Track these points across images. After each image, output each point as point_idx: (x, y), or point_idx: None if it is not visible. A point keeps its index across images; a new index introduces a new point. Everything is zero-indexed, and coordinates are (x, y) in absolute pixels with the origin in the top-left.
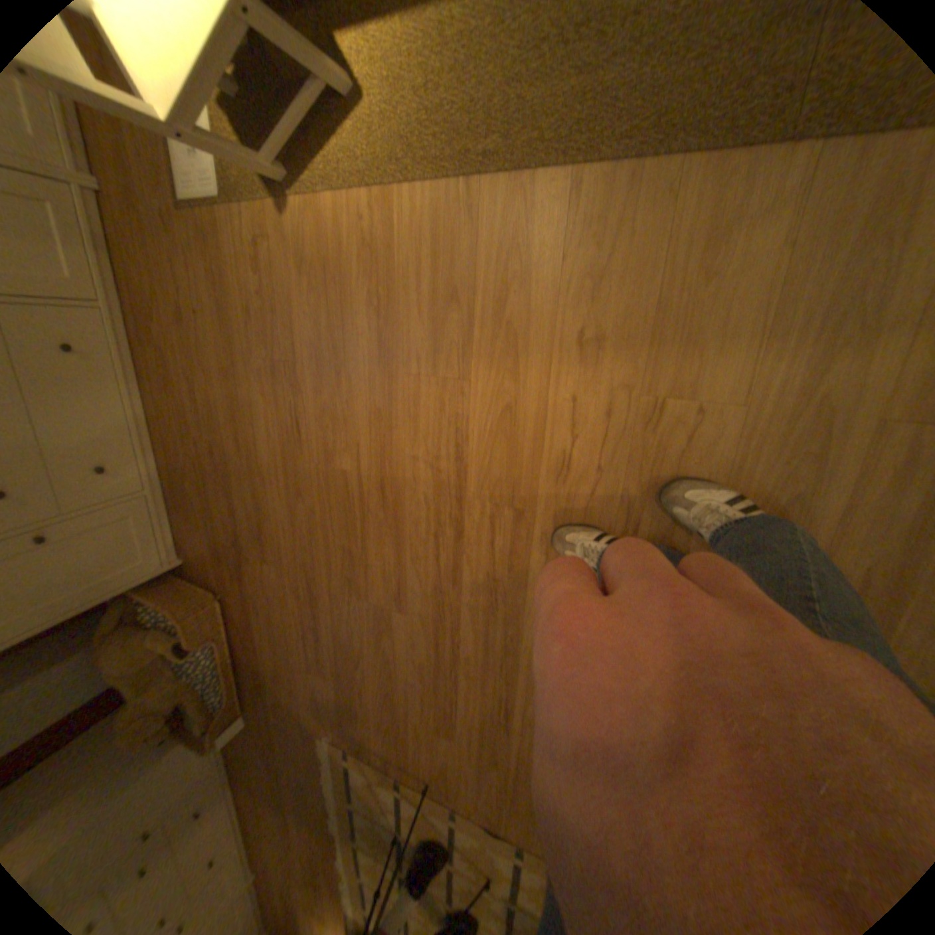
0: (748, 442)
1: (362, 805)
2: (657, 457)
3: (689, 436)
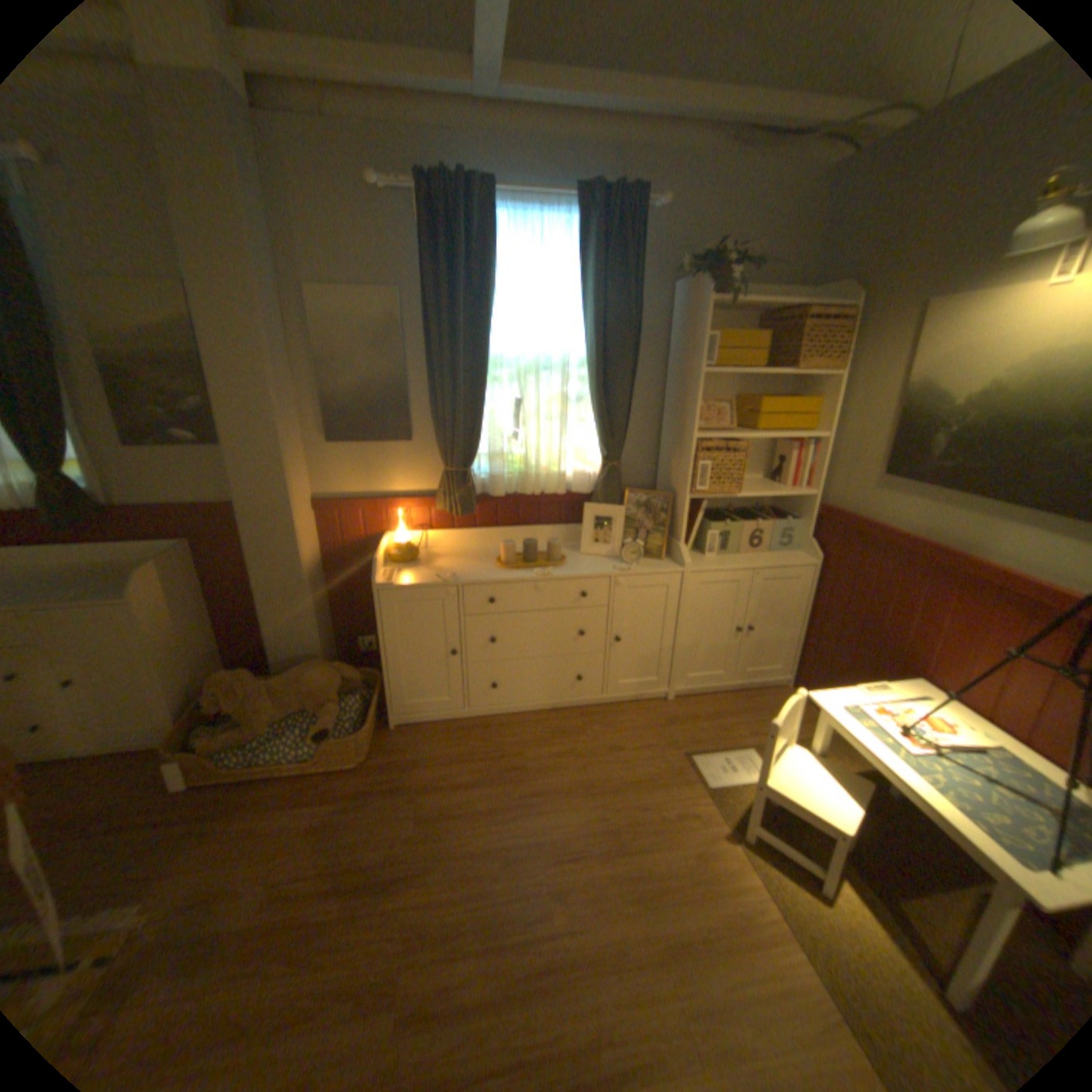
0: None
1: None
2: None
3: None
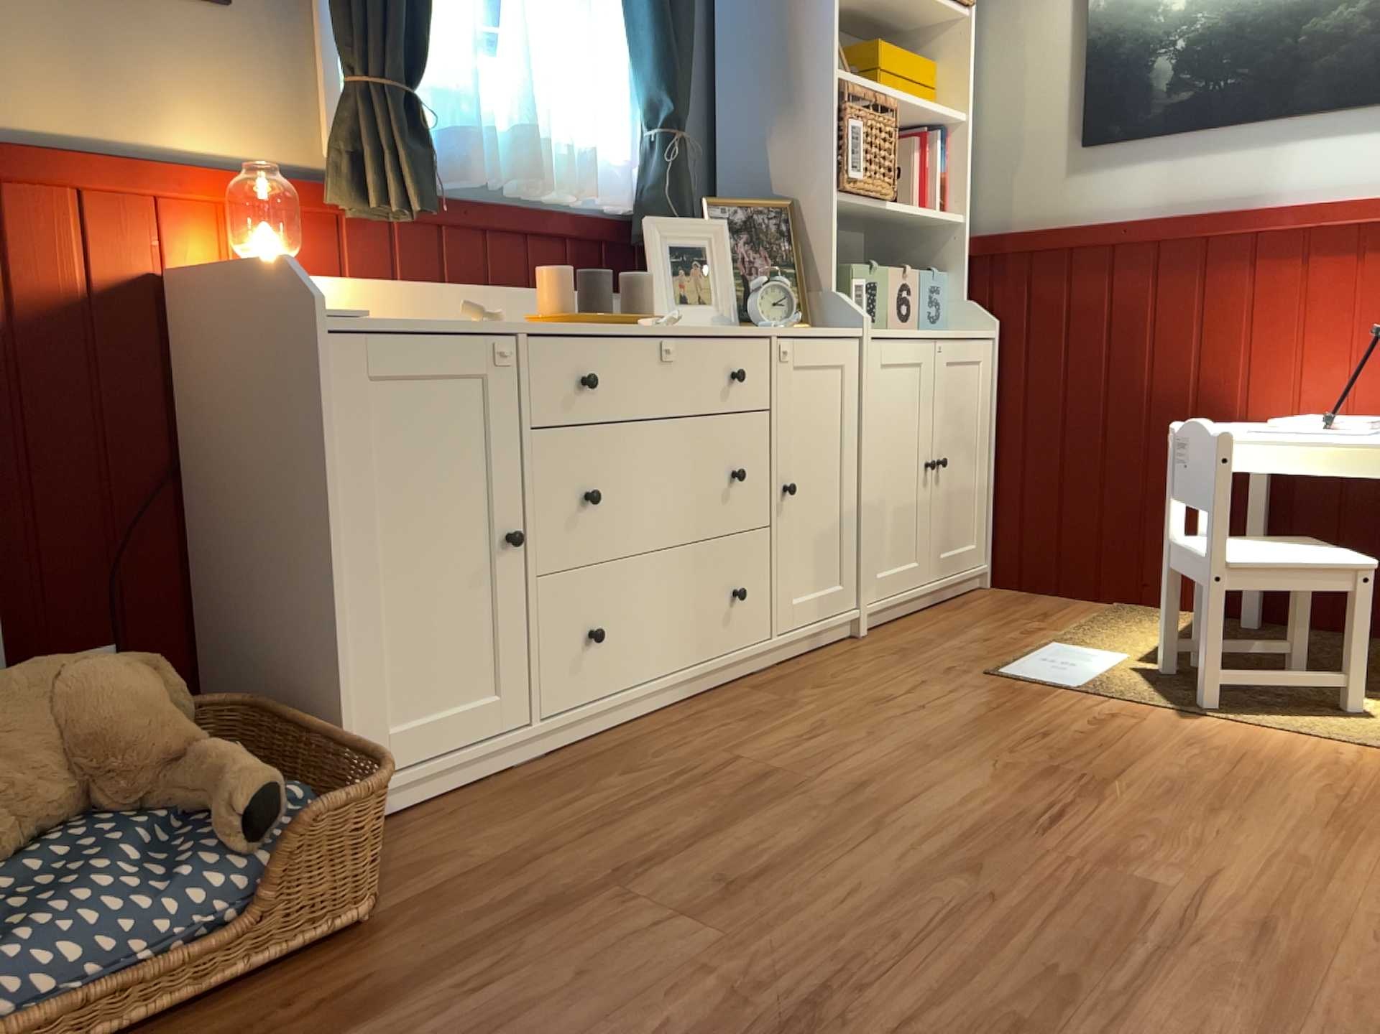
0: None
1: None
2: None
3: None
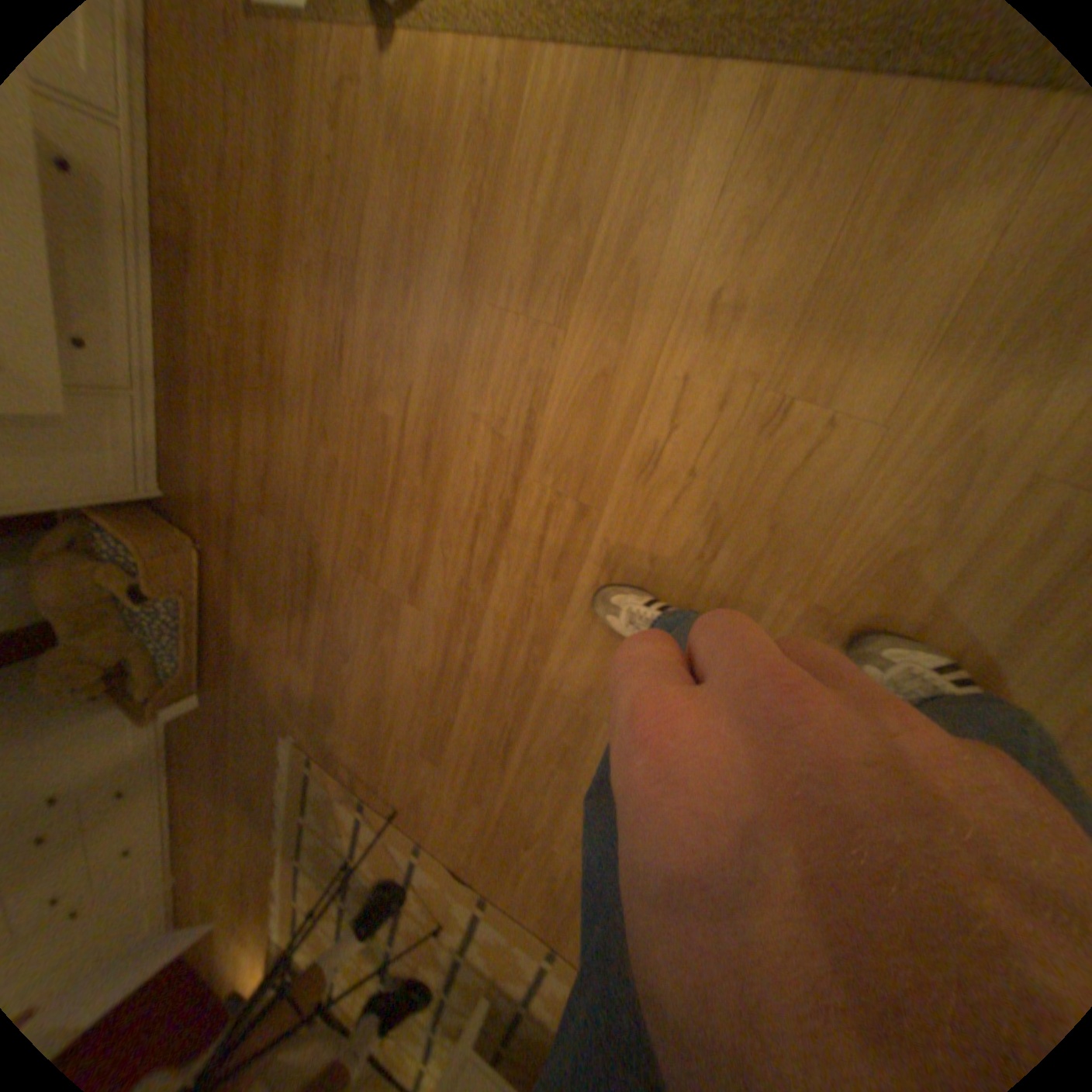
0: (875, 474)
1: (317, 823)
2: (764, 473)
3: (808, 454)
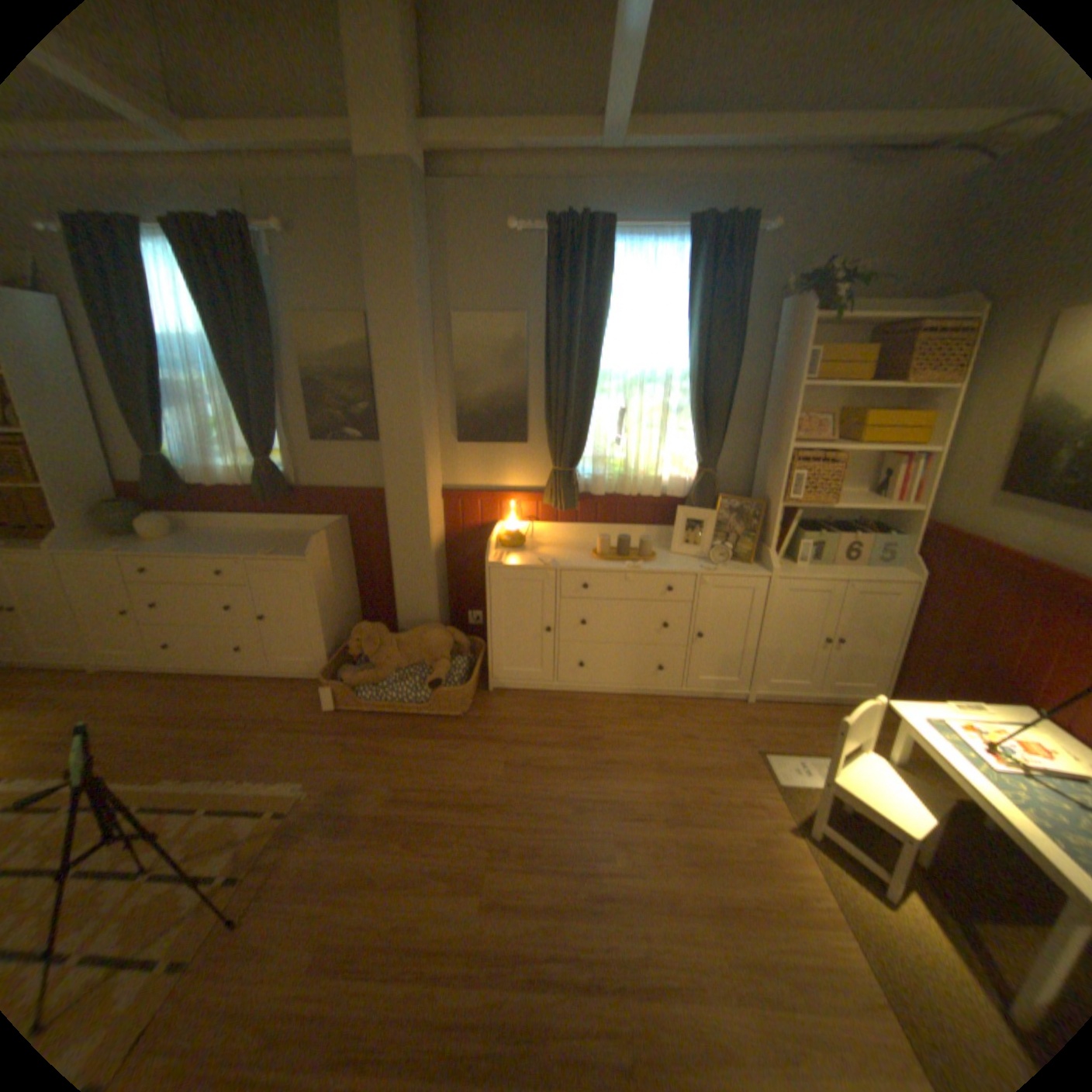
0: None
1: (201, 841)
2: None
3: None
